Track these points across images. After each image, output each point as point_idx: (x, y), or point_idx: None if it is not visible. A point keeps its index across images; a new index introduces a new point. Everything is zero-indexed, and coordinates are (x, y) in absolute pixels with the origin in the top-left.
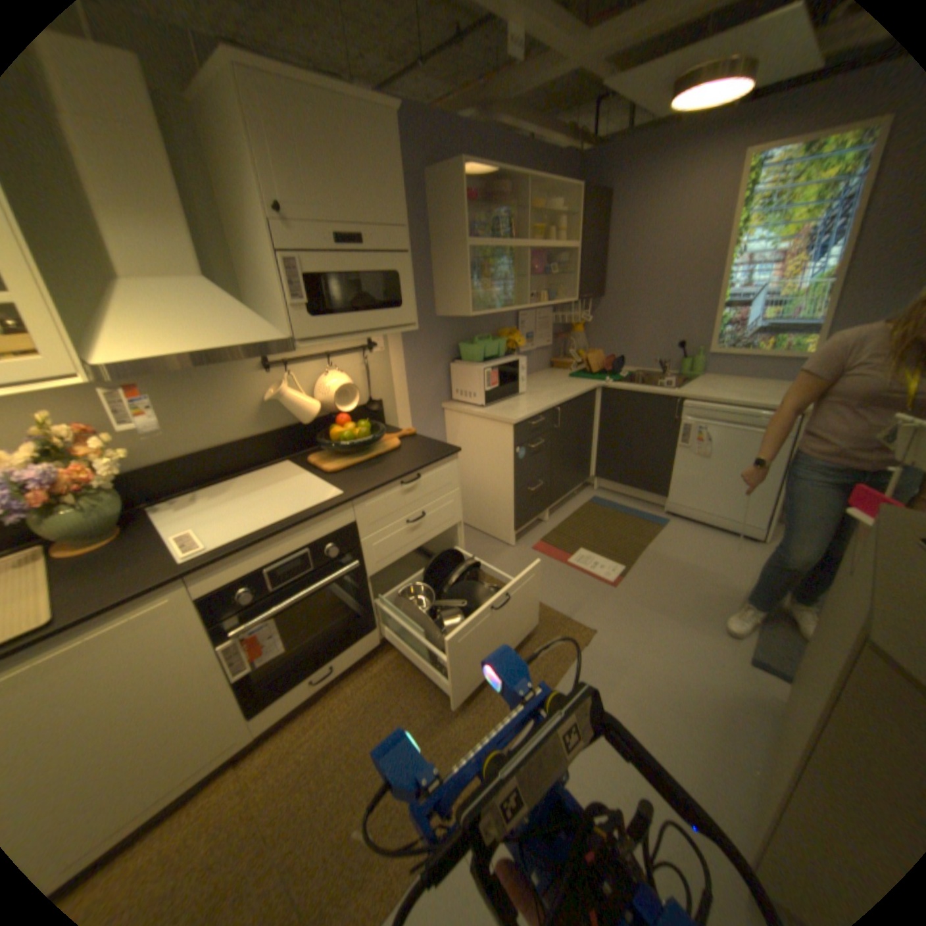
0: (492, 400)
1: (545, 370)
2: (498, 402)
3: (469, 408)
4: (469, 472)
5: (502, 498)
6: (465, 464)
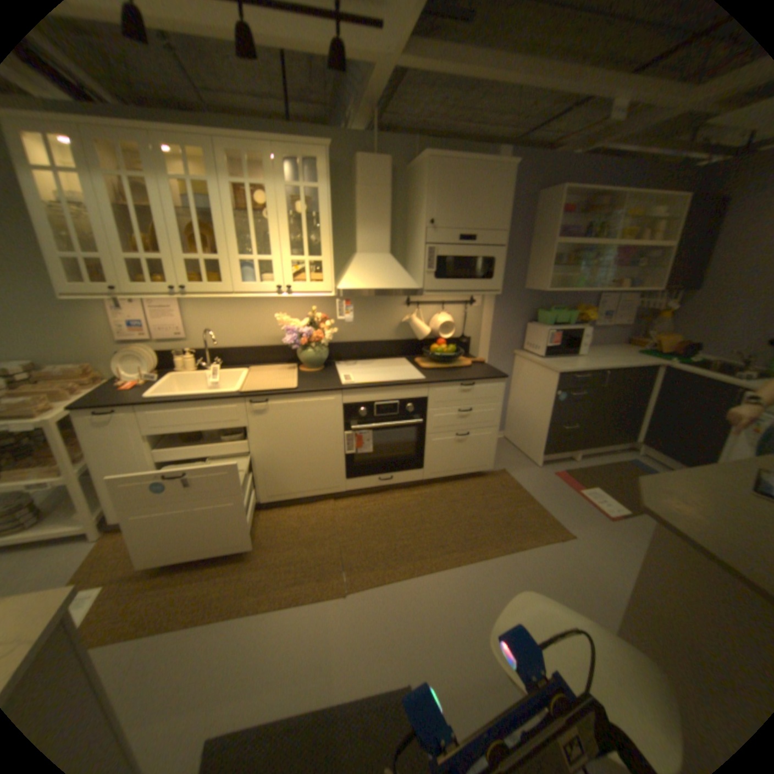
0: (553, 354)
1: (623, 345)
2: (559, 358)
3: (533, 357)
4: (522, 404)
5: (541, 428)
6: (521, 398)
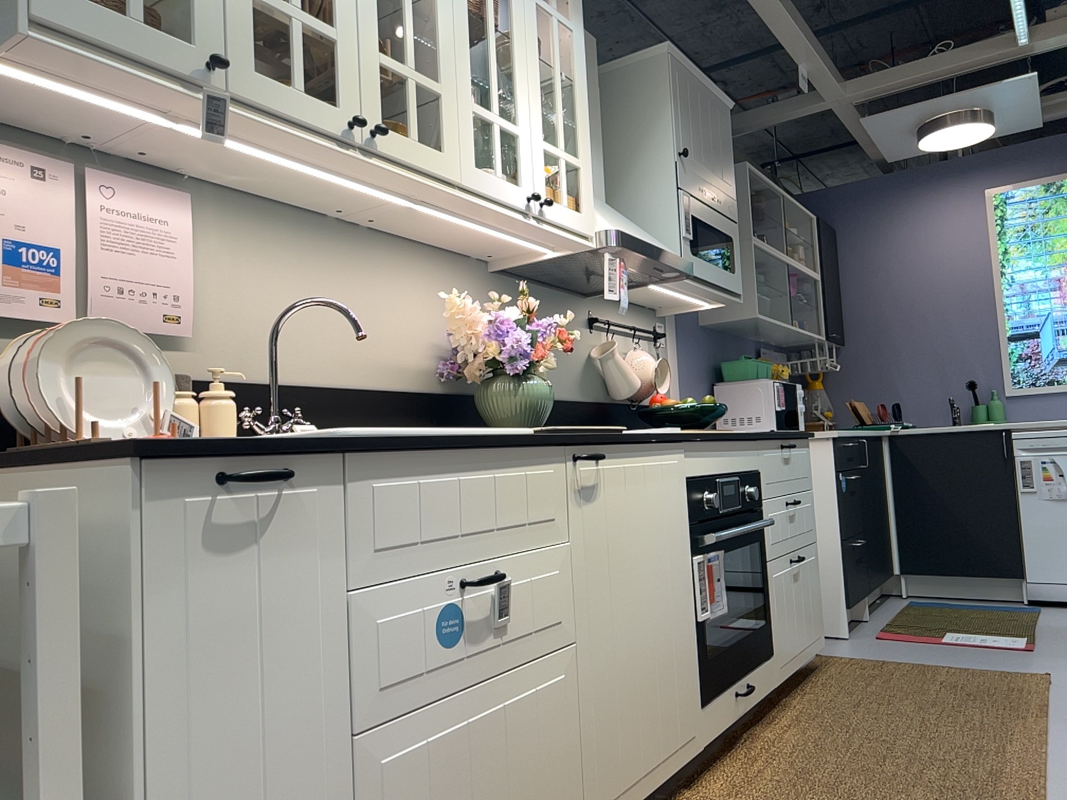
0: (783, 424)
1: None
2: None
3: None
4: None
5: (822, 554)
6: None
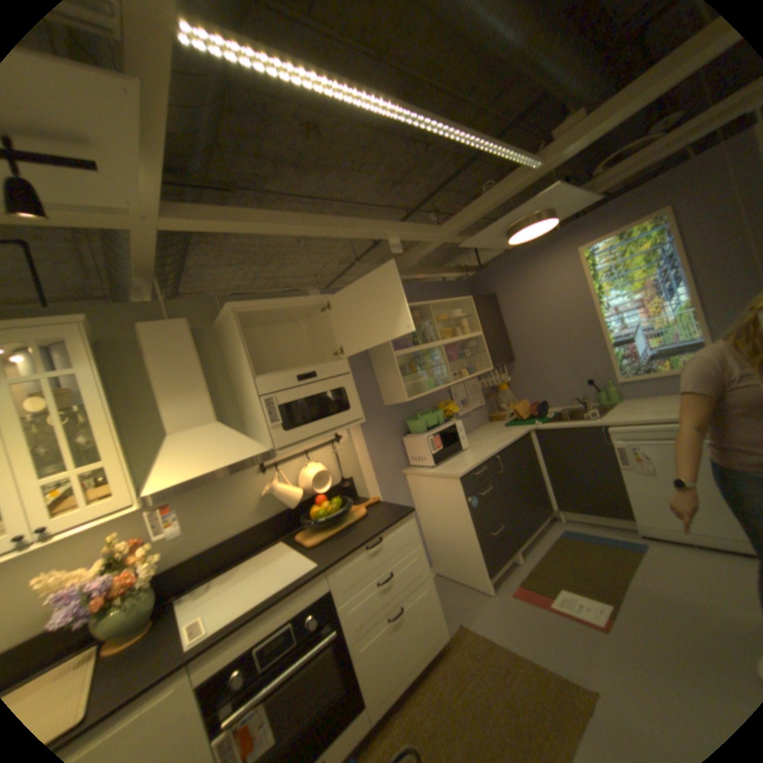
0: (440, 460)
1: (486, 425)
2: (446, 461)
3: (423, 471)
4: (436, 527)
5: (469, 547)
6: (431, 520)
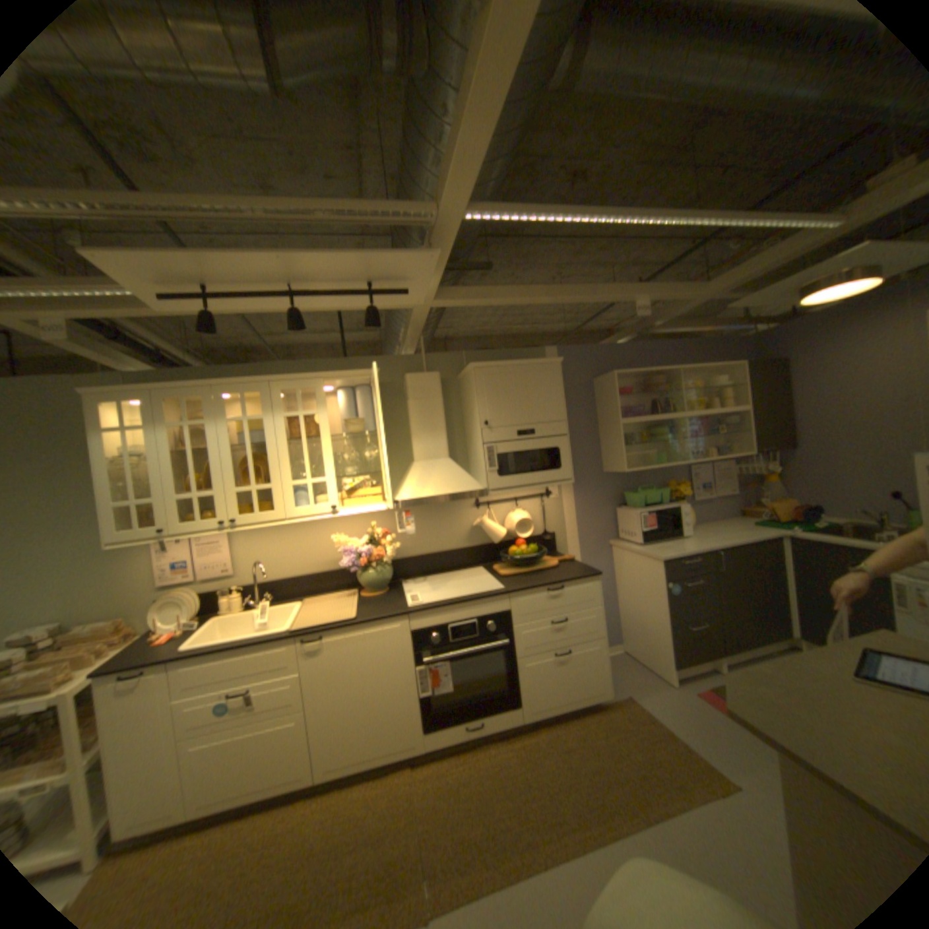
0: (653, 540)
1: (736, 518)
2: (662, 543)
3: (632, 546)
4: (635, 606)
5: (662, 633)
6: (631, 598)
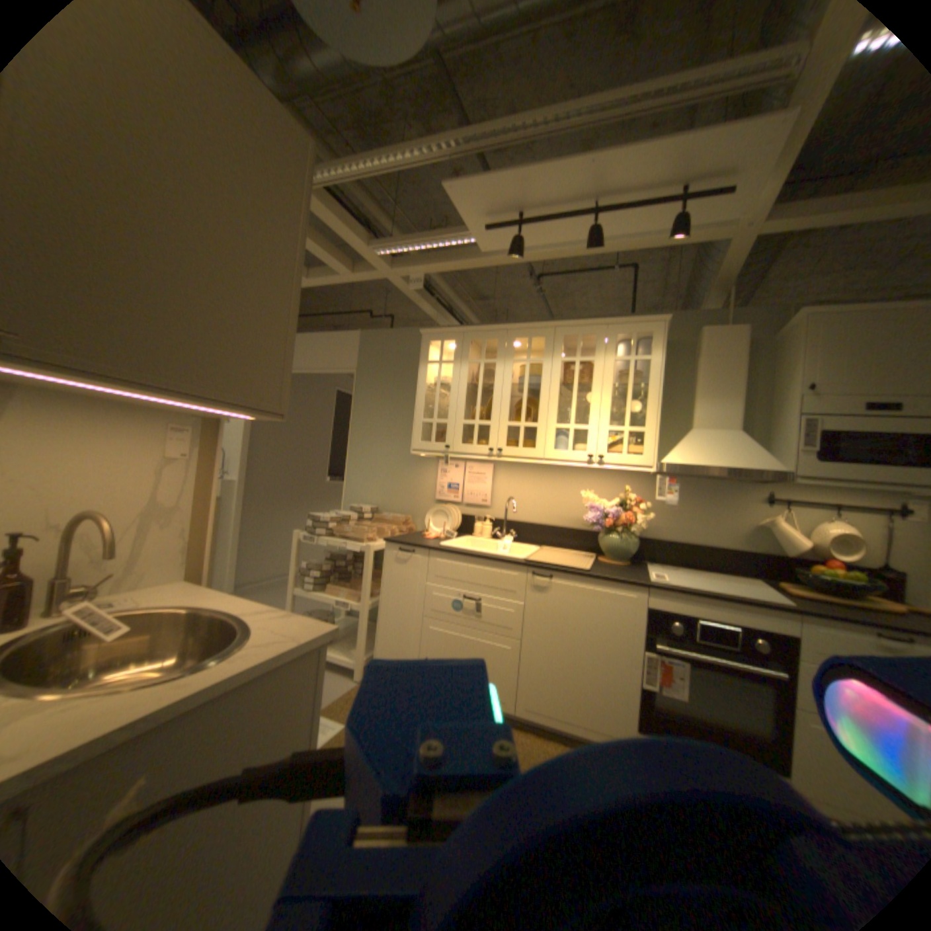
0: None
1: None
2: None
3: None
4: None
5: None
6: None
